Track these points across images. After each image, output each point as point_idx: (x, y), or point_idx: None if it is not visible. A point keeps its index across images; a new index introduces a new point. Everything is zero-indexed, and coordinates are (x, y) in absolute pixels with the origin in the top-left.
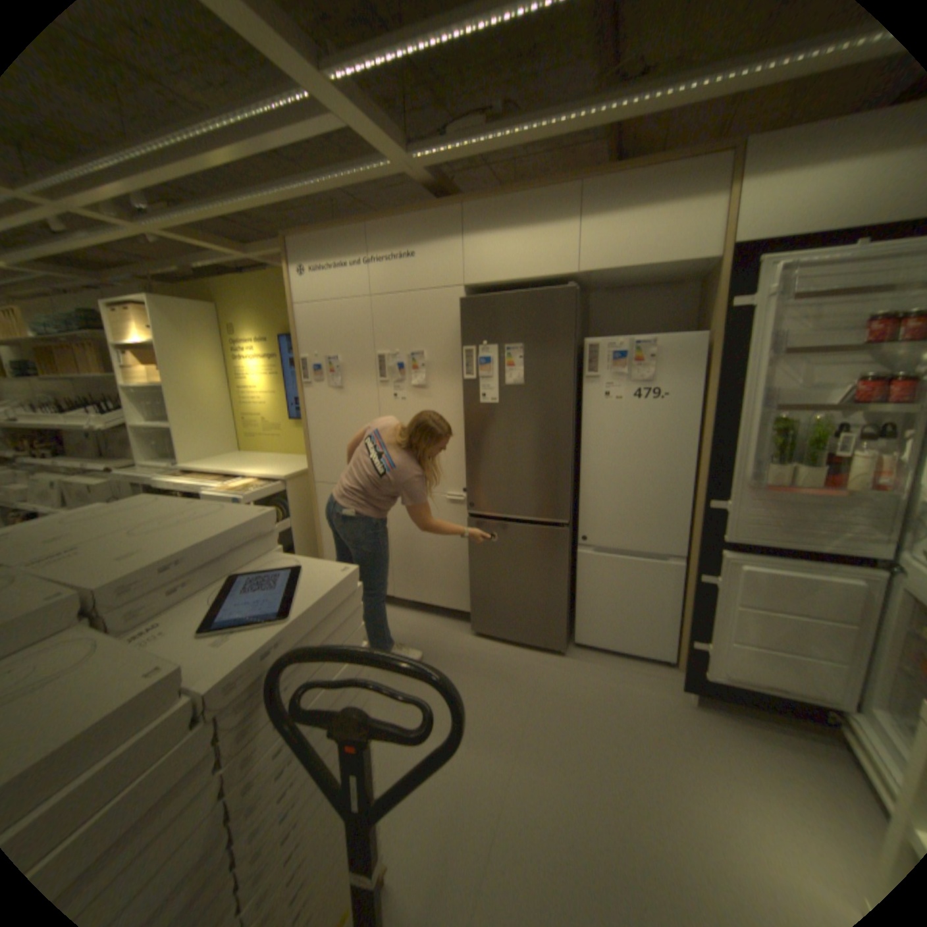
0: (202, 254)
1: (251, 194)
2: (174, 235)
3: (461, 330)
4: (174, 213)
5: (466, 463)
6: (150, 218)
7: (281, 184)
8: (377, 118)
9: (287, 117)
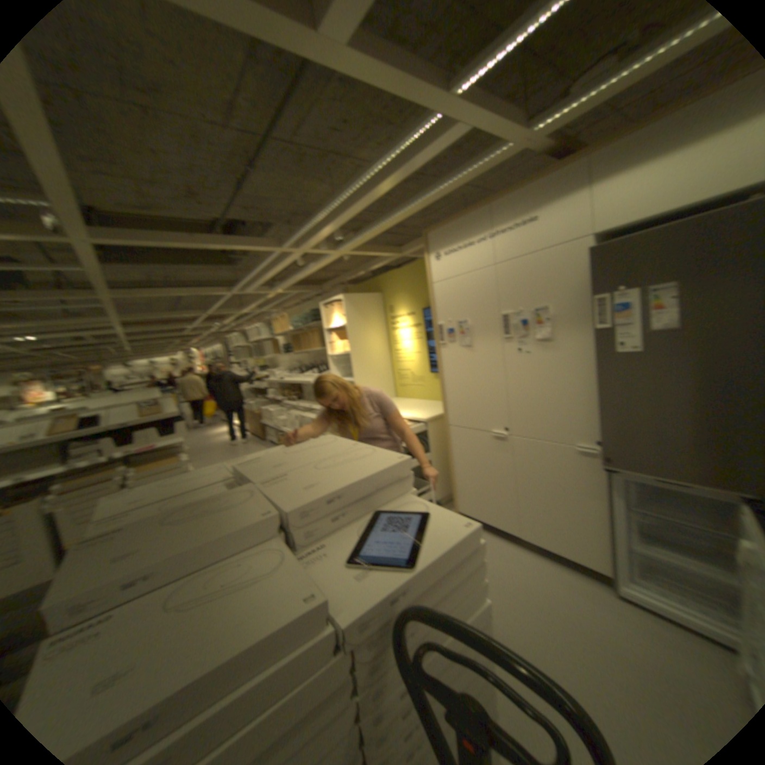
0: (376, 261)
1: (404, 210)
2: (359, 253)
3: (592, 279)
4: (358, 238)
5: (601, 416)
6: (346, 246)
7: (424, 195)
8: (499, 109)
9: (427, 142)
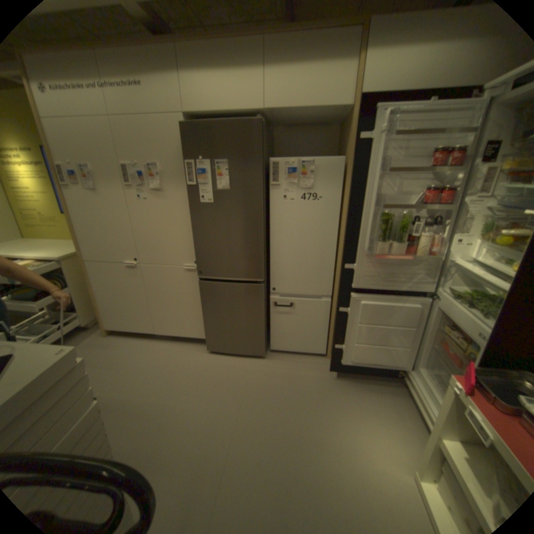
0: None
1: None
2: None
3: (183, 147)
4: None
5: (195, 244)
6: None
7: None
8: None
9: None
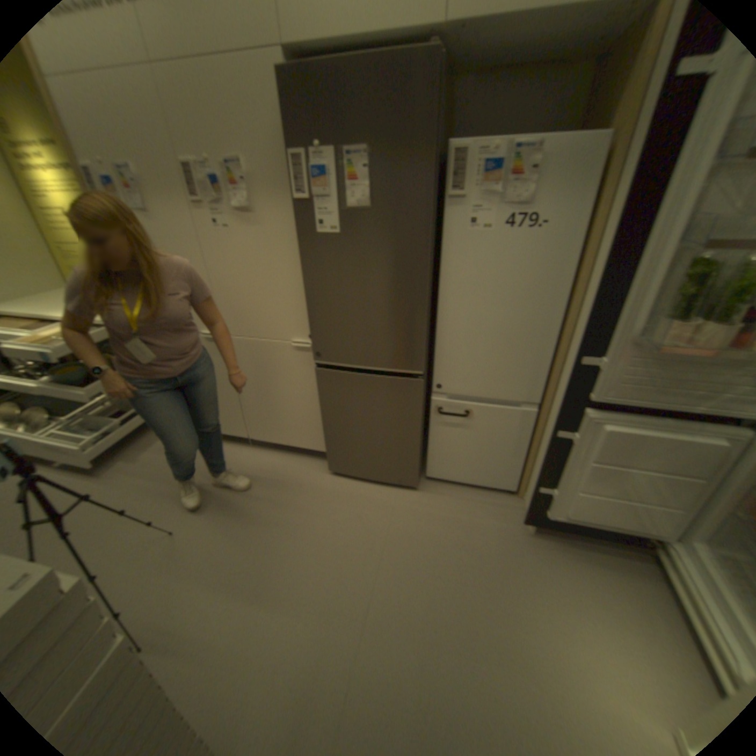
0: None
1: None
2: None
3: (281, 120)
4: None
5: (308, 306)
6: None
7: None
8: None
9: None
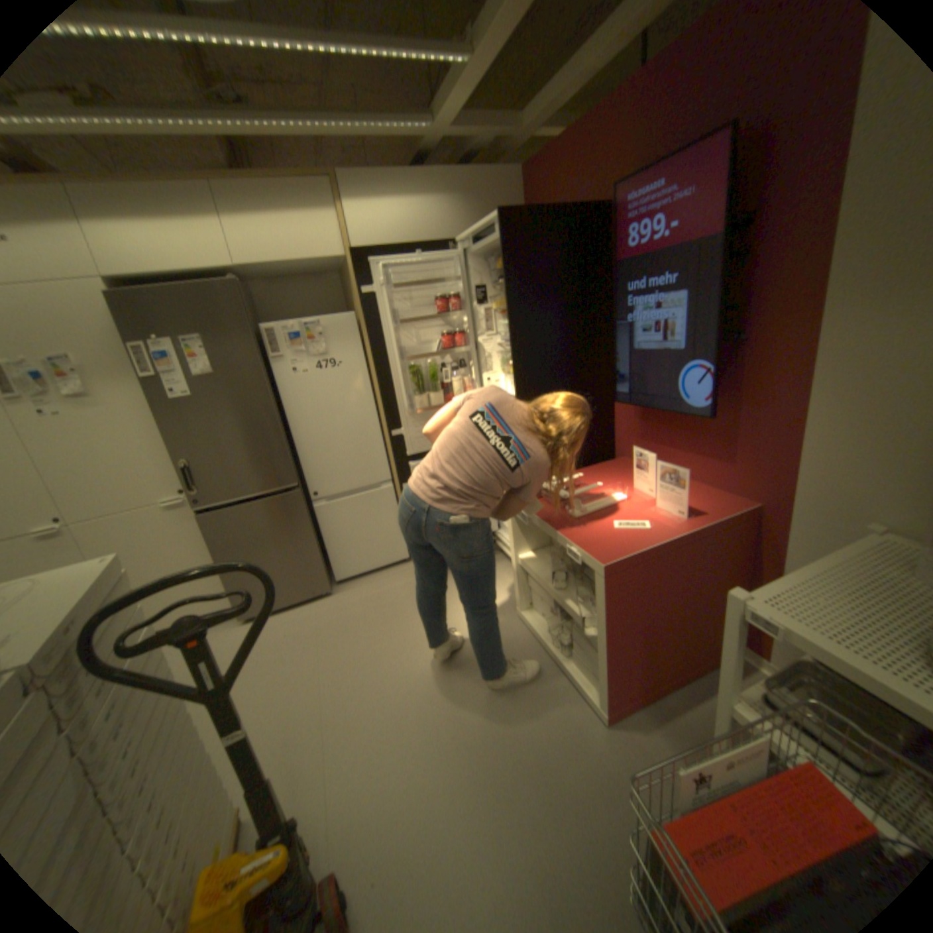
0: None
1: None
2: None
3: (118, 325)
4: None
5: (172, 464)
6: None
7: None
8: None
9: None
